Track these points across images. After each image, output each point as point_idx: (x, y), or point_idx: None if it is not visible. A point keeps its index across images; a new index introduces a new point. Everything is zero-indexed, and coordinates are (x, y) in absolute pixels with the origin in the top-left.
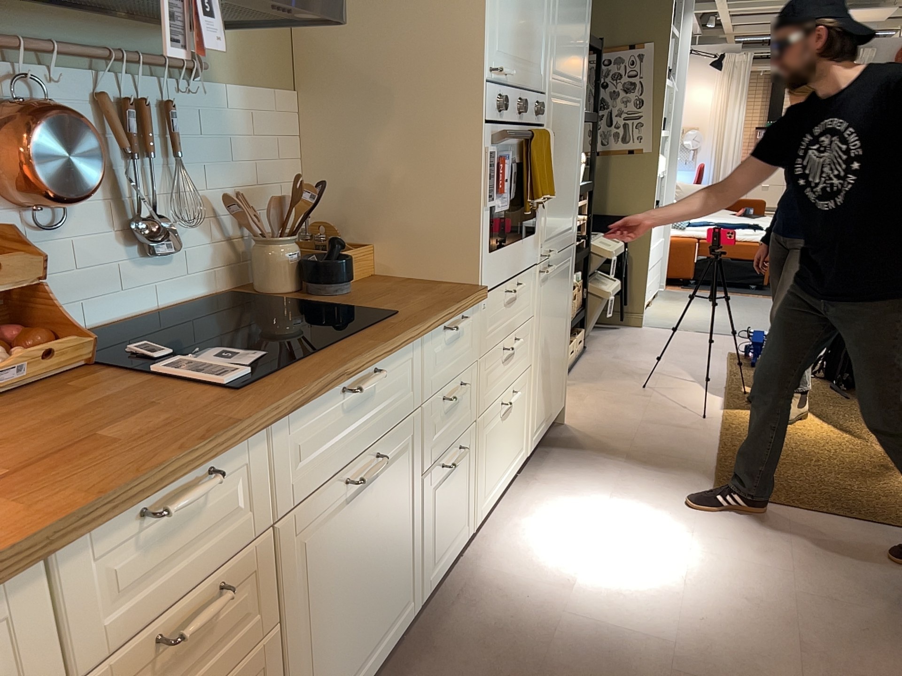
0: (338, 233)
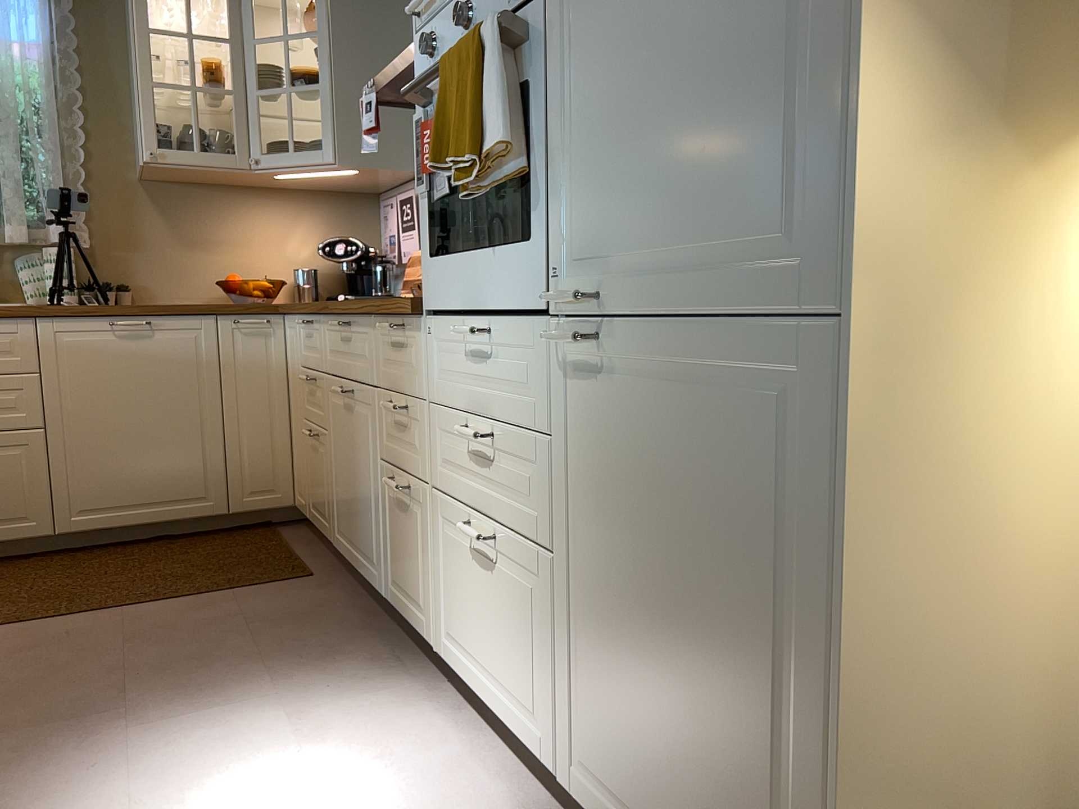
0: None
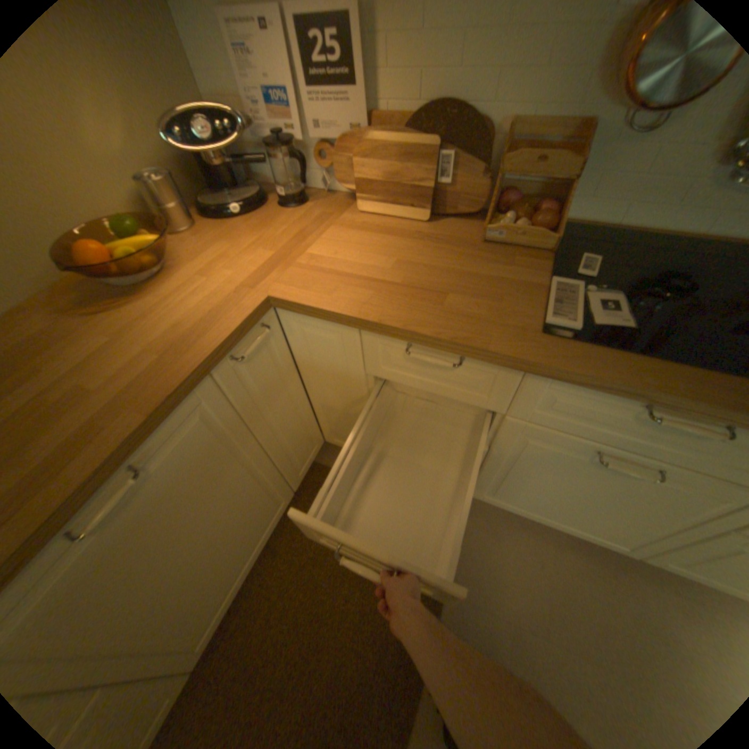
0: None
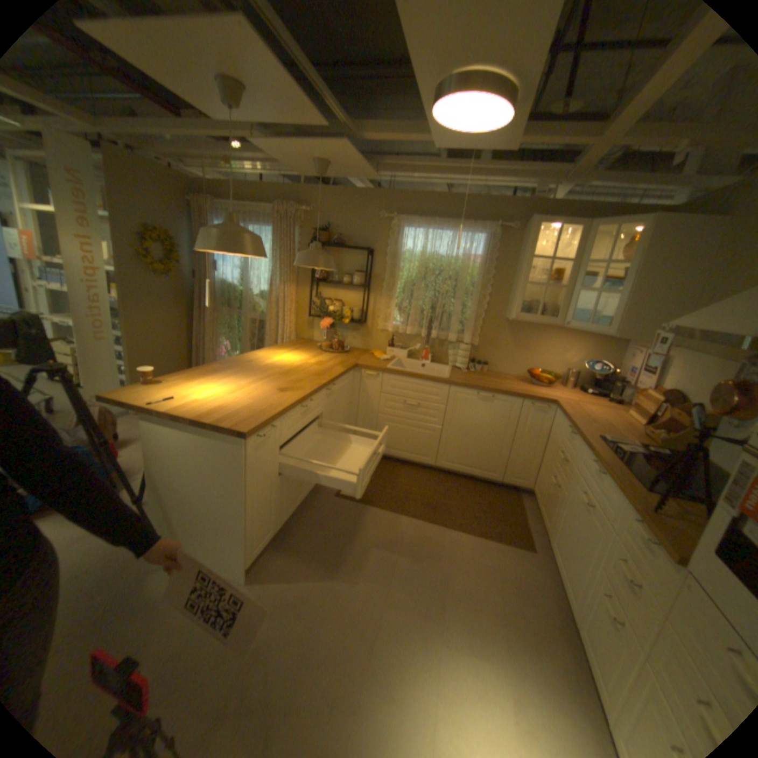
0: None
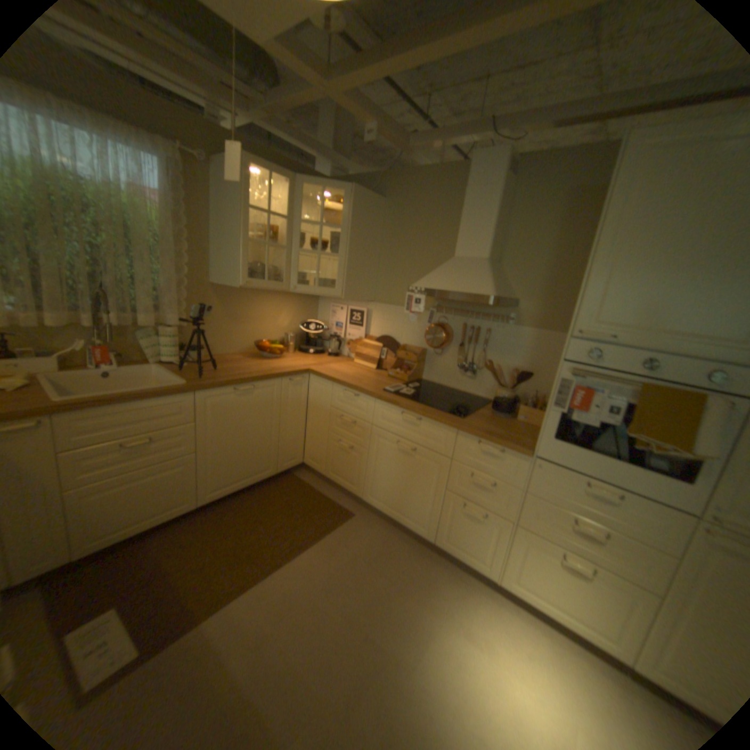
0: (541, 401)
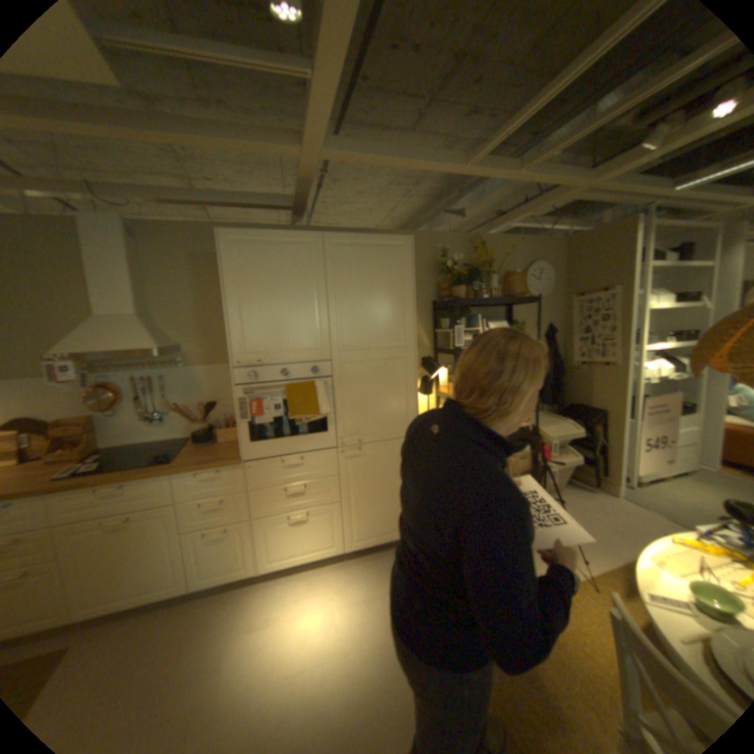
0: (229, 421)
